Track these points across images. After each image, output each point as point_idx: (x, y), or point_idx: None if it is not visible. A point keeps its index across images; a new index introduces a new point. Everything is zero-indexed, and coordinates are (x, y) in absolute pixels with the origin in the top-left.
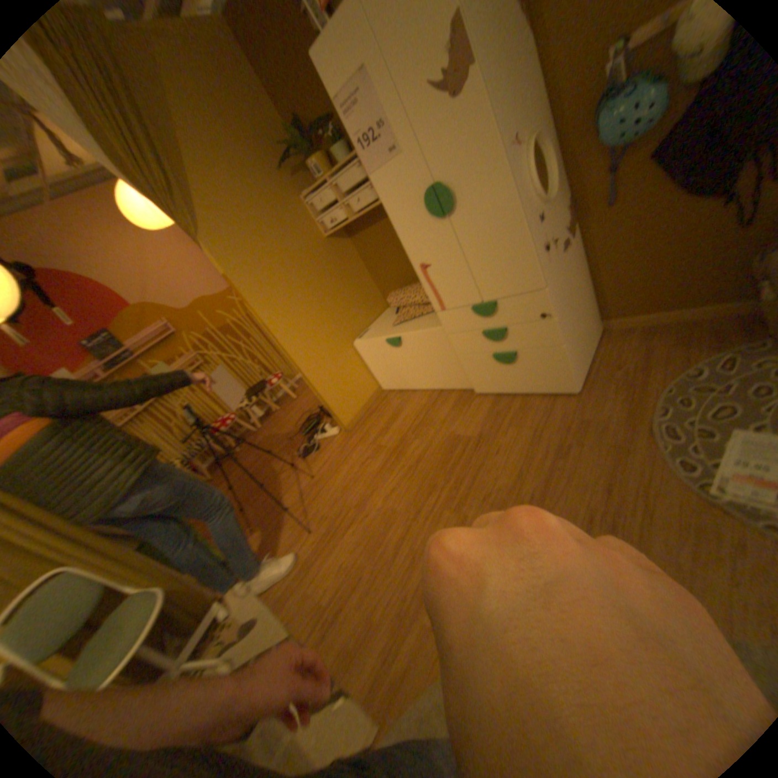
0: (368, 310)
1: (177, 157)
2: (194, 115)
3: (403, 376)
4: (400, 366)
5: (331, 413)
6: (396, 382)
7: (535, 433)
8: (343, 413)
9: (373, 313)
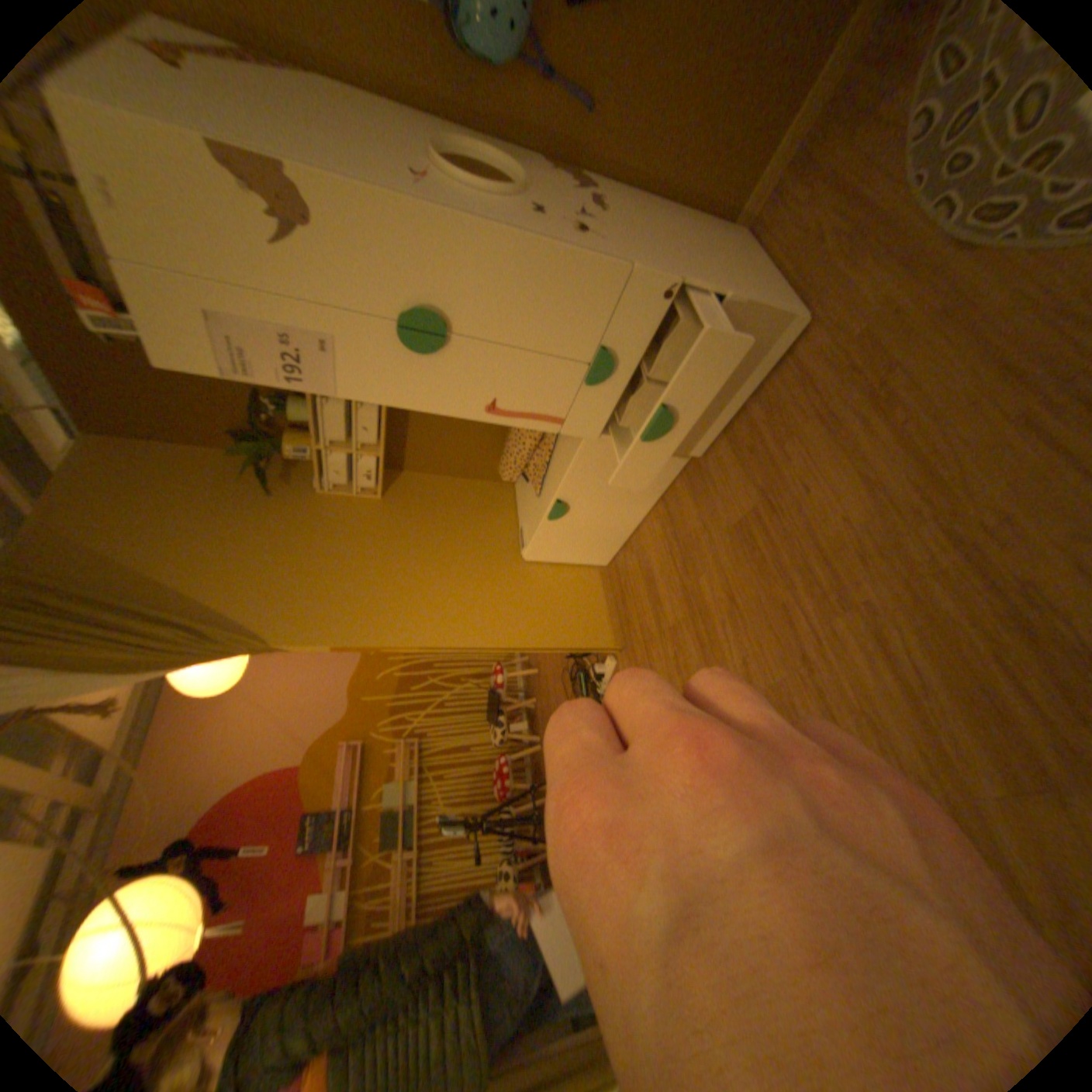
0: (501, 511)
1: (177, 598)
2: (152, 543)
3: (610, 530)
4: (594, 524)
5: (588, 650)
6: (611, 542)
7: (825, 416)
8: (599, 637)
9: (509, 506)
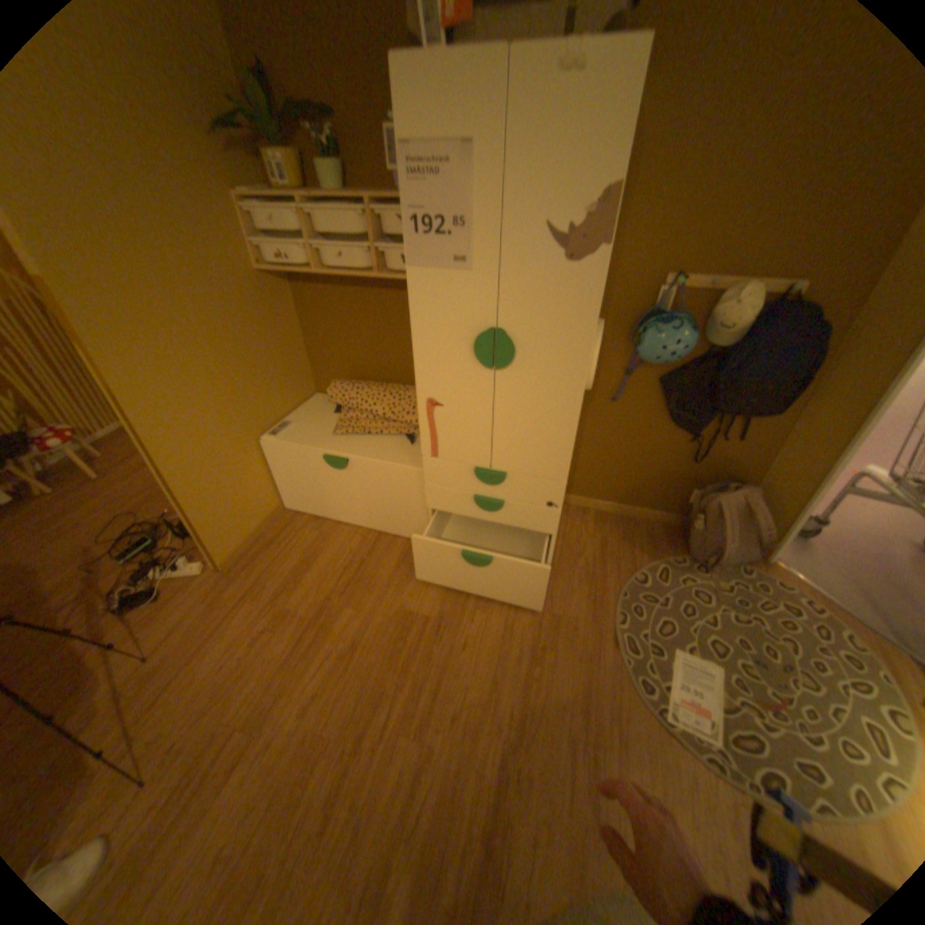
0: (290, 394)
1: None
2: None
3: (329, 504)
4: (330, 491)
5: (200, 547)
6: (314, 507)
7: (506, 626)
8: (220, 548)
9: (297, 399)
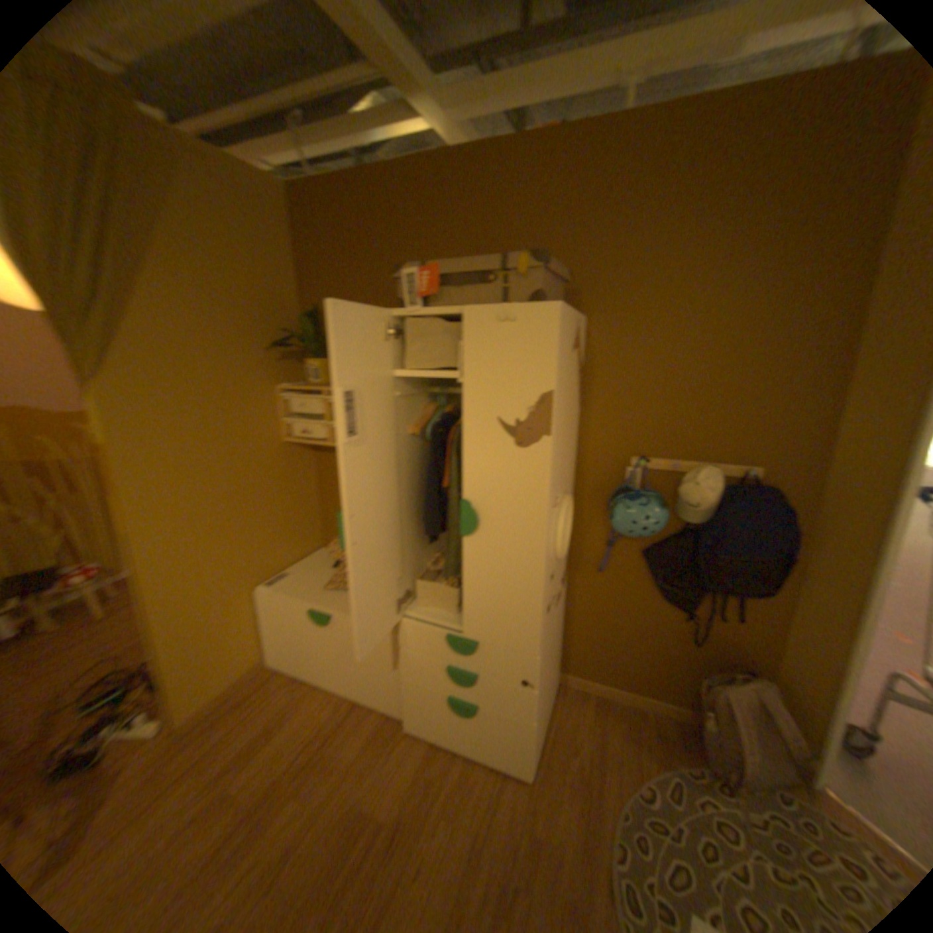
0: (294, 548)
1: (124, 281)
2: (184, 250)
3: (306, 666)
4: (309, 651)
5: (159, 705)
6: (292, 668)
7: (473, 850)
8: (180, 708)
9: (300, 552)
